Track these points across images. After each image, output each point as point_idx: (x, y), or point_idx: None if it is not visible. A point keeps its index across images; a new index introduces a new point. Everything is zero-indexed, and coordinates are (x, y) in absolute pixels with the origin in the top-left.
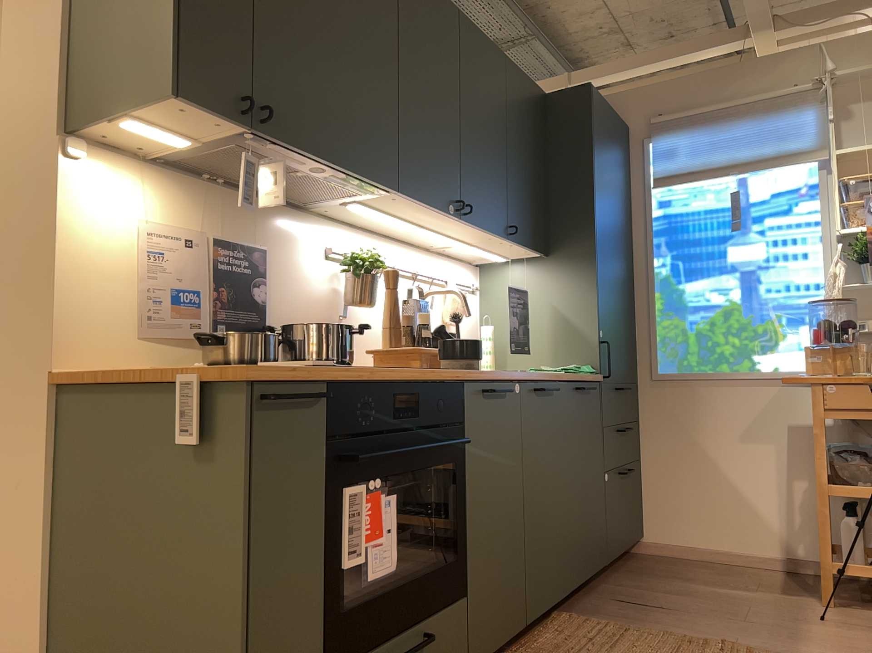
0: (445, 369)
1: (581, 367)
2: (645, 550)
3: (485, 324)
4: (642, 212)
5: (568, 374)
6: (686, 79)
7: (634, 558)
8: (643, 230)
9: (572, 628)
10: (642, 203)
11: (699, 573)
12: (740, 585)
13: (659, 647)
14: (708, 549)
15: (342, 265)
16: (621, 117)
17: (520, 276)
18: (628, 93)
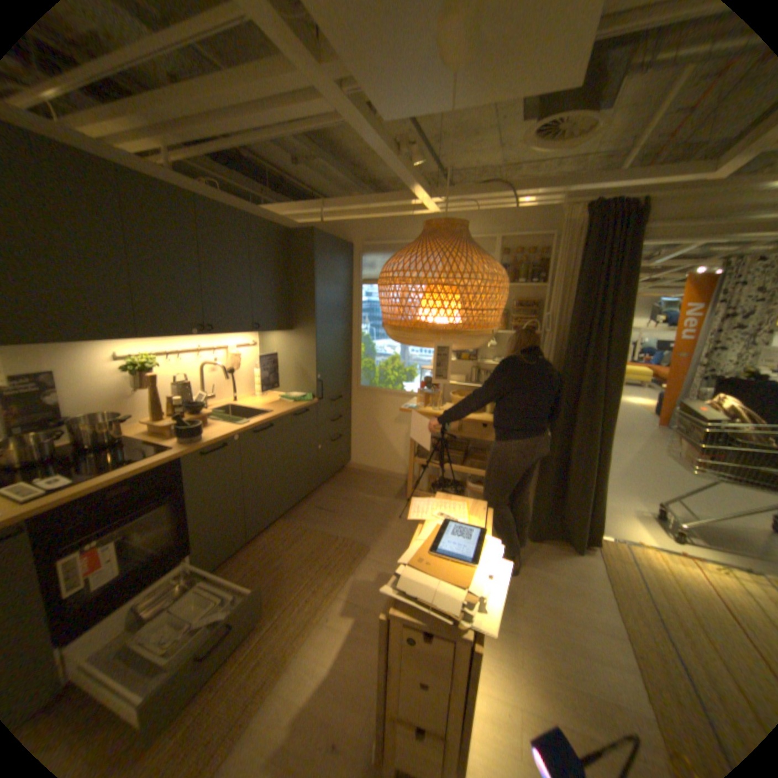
0: (168, 450)
1: (305, 395)
2: (350, 467)
3: (256, 368)
4: (357, 297)
5: (295, 402)
6: (384, 219)
7: (342, 473)
8: (357, 308)
9: (279, 534)
10: (357, 292)
11: (365, 485)
12: (379, 493)
13: (312, 546)
14: (376, 469)
15: (121, 369)
16: (349, 236)
17: (278, 340)
18: (354, 221)
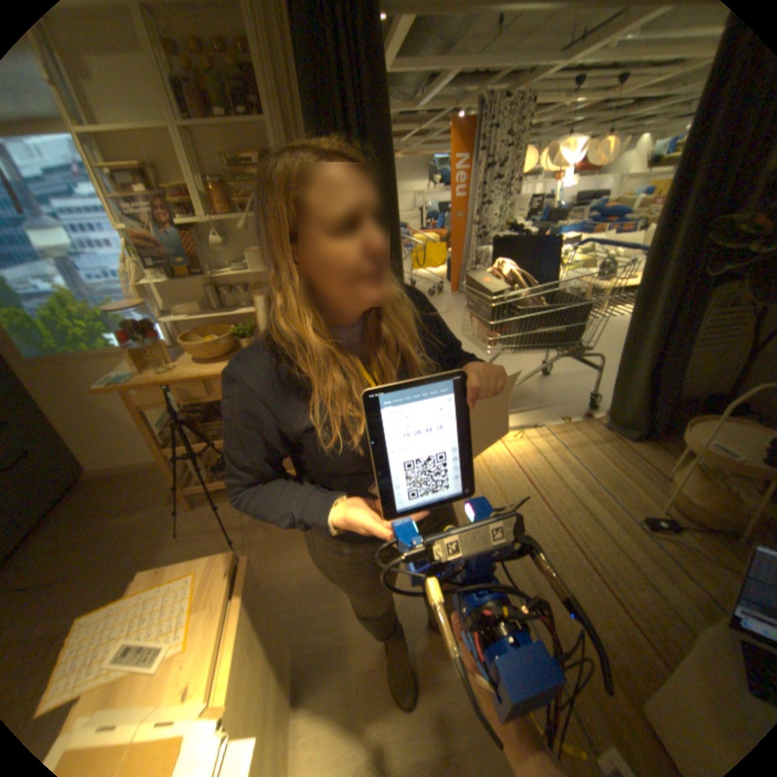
0: None
1: None
2: (88, 480)
3: None
4: None
5: None
6: None
7: (73, 496)
8: None
9: None
10: None
11: (116, 501)
12: (140, 507)
13: None
14: (132, 467)
15: None
16: None
17: None
18: None
